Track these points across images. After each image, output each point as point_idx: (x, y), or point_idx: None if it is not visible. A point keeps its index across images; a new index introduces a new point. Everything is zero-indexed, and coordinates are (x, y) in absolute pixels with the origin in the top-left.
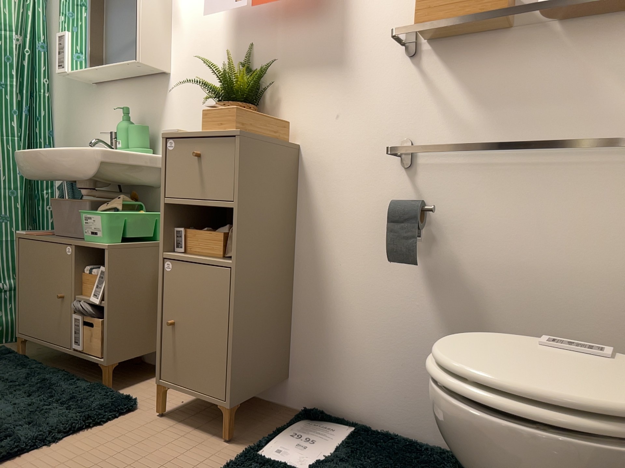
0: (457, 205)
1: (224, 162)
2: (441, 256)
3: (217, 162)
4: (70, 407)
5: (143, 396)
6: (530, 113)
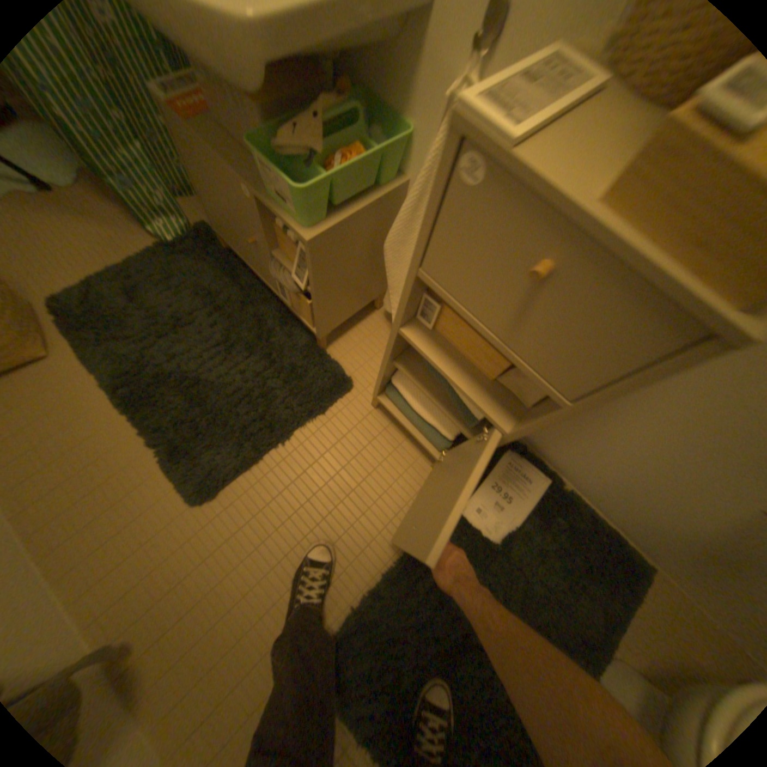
0: None
1: (617, 340)
2: None
3: (597, 322)
4: (294, 387)
5: (359, 361)
6: None
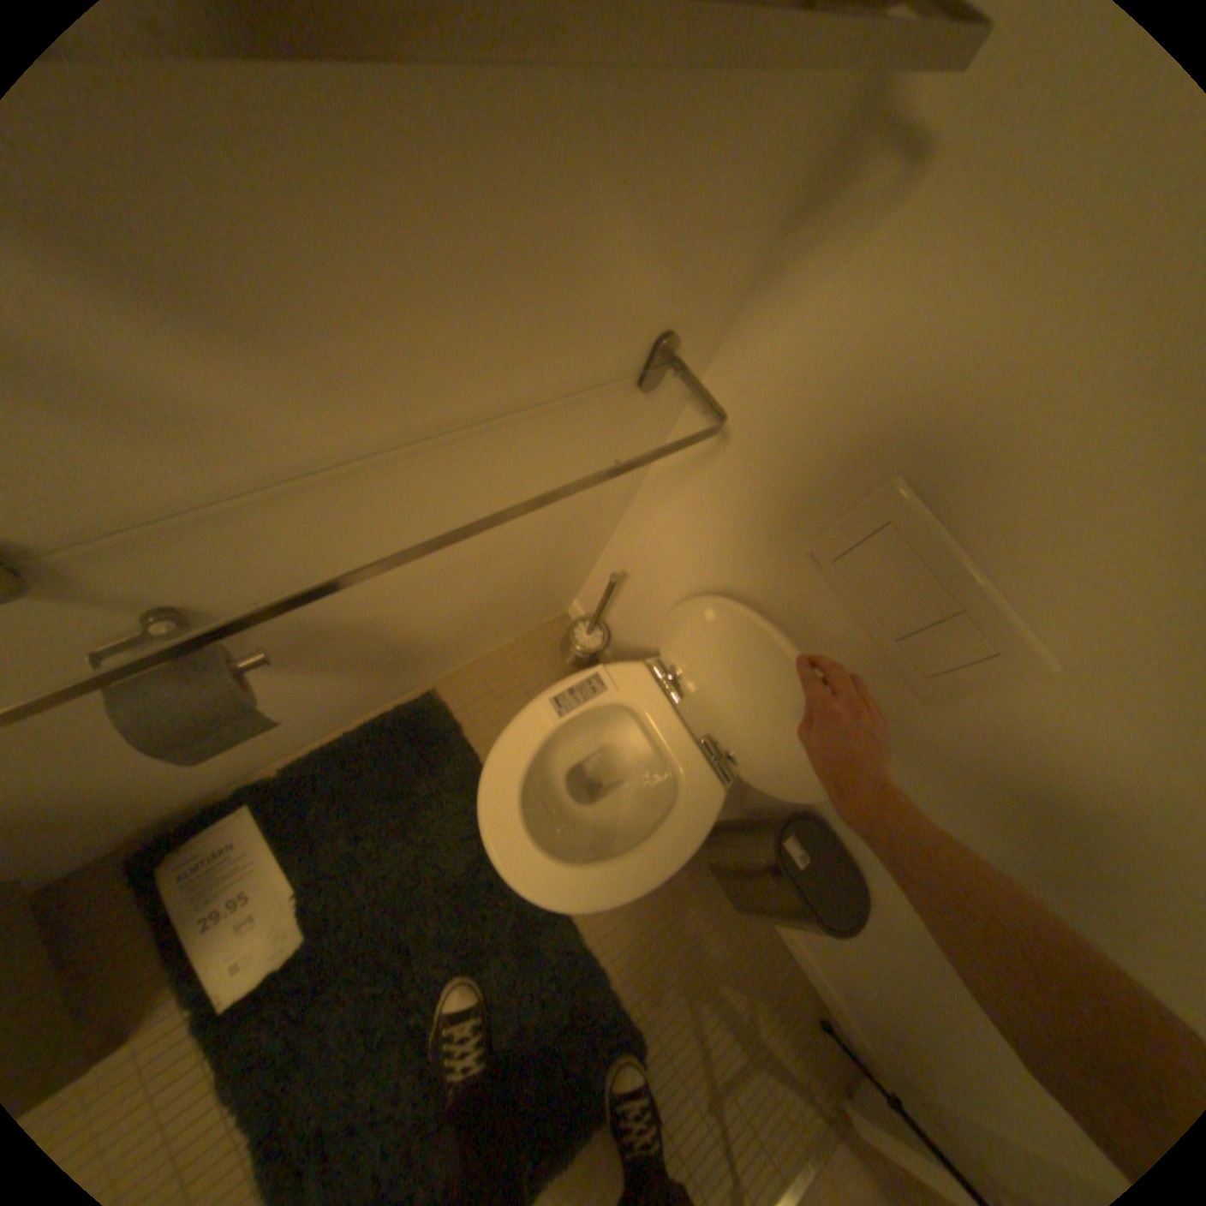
0: (272, 565)
1: None
2: (272, 632)
3: None
4: None
5: None
6: (424, 327)
